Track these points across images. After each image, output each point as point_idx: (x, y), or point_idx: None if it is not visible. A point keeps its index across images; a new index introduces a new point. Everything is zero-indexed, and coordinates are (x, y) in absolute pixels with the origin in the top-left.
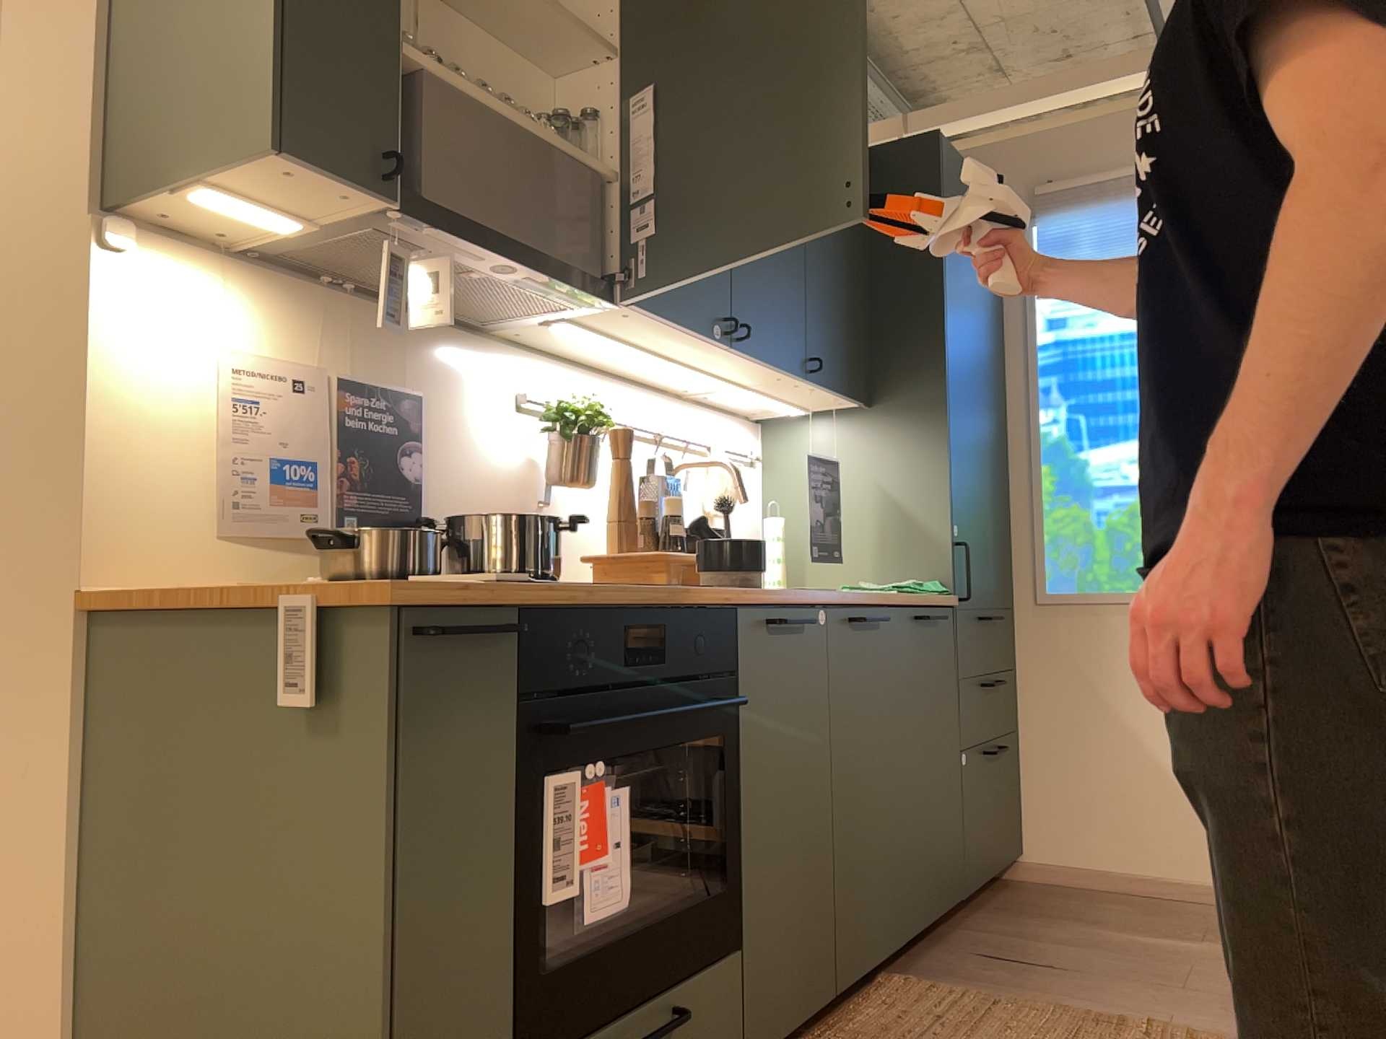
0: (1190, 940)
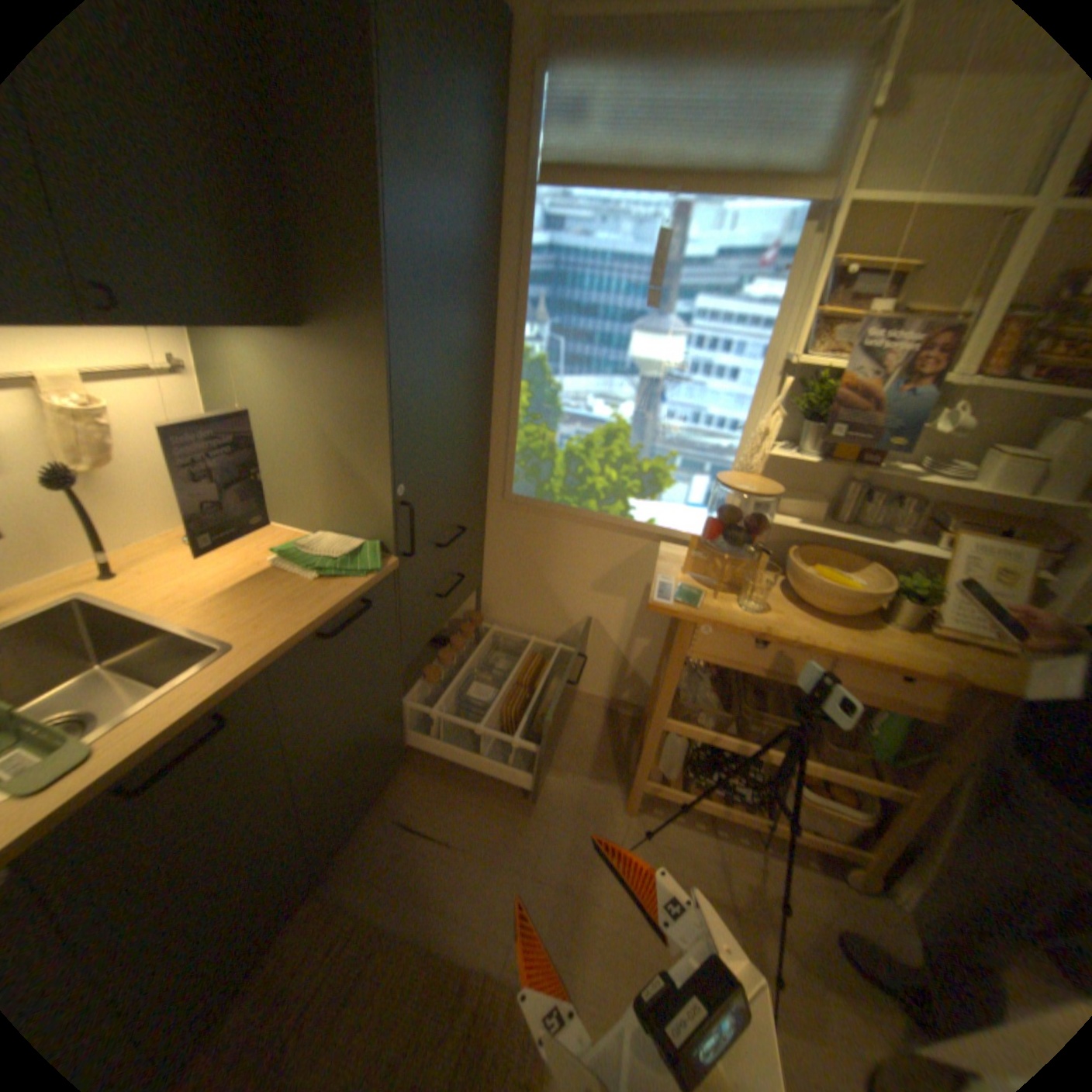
0: (558, 773)
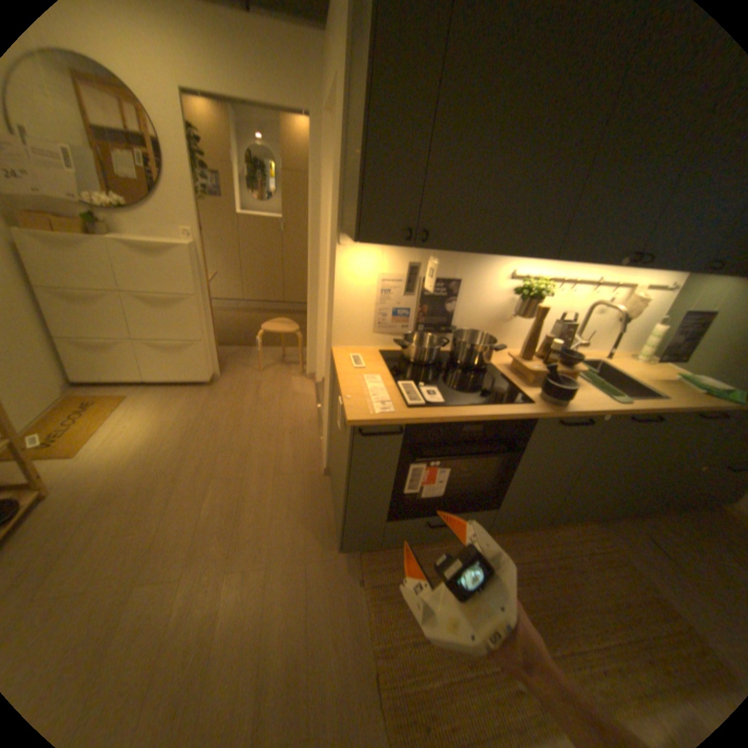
0: None
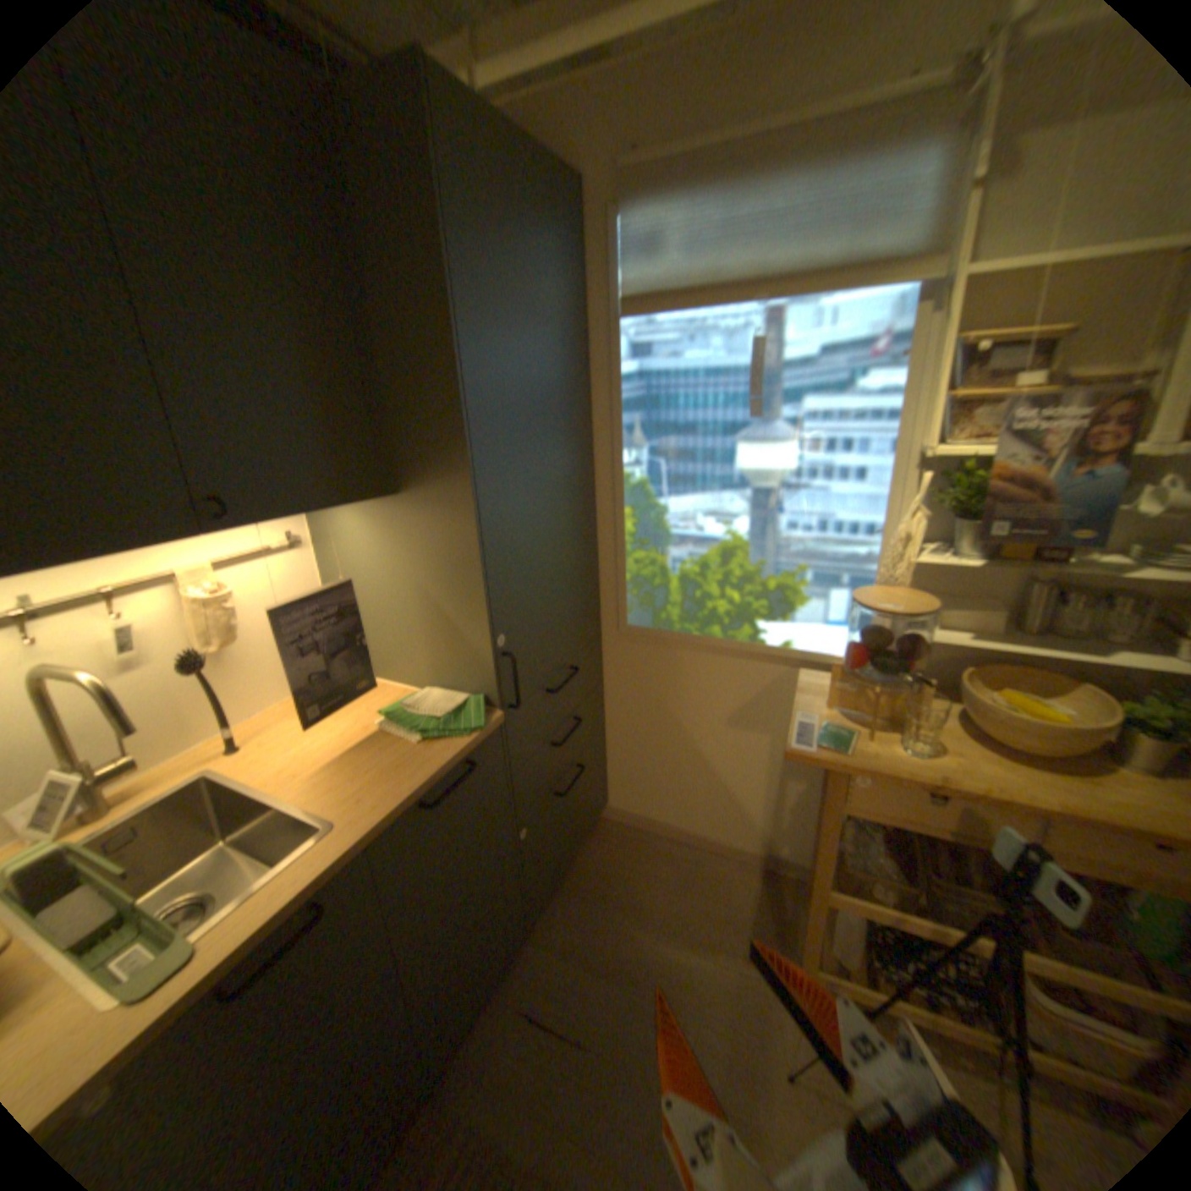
0: (707, 955)
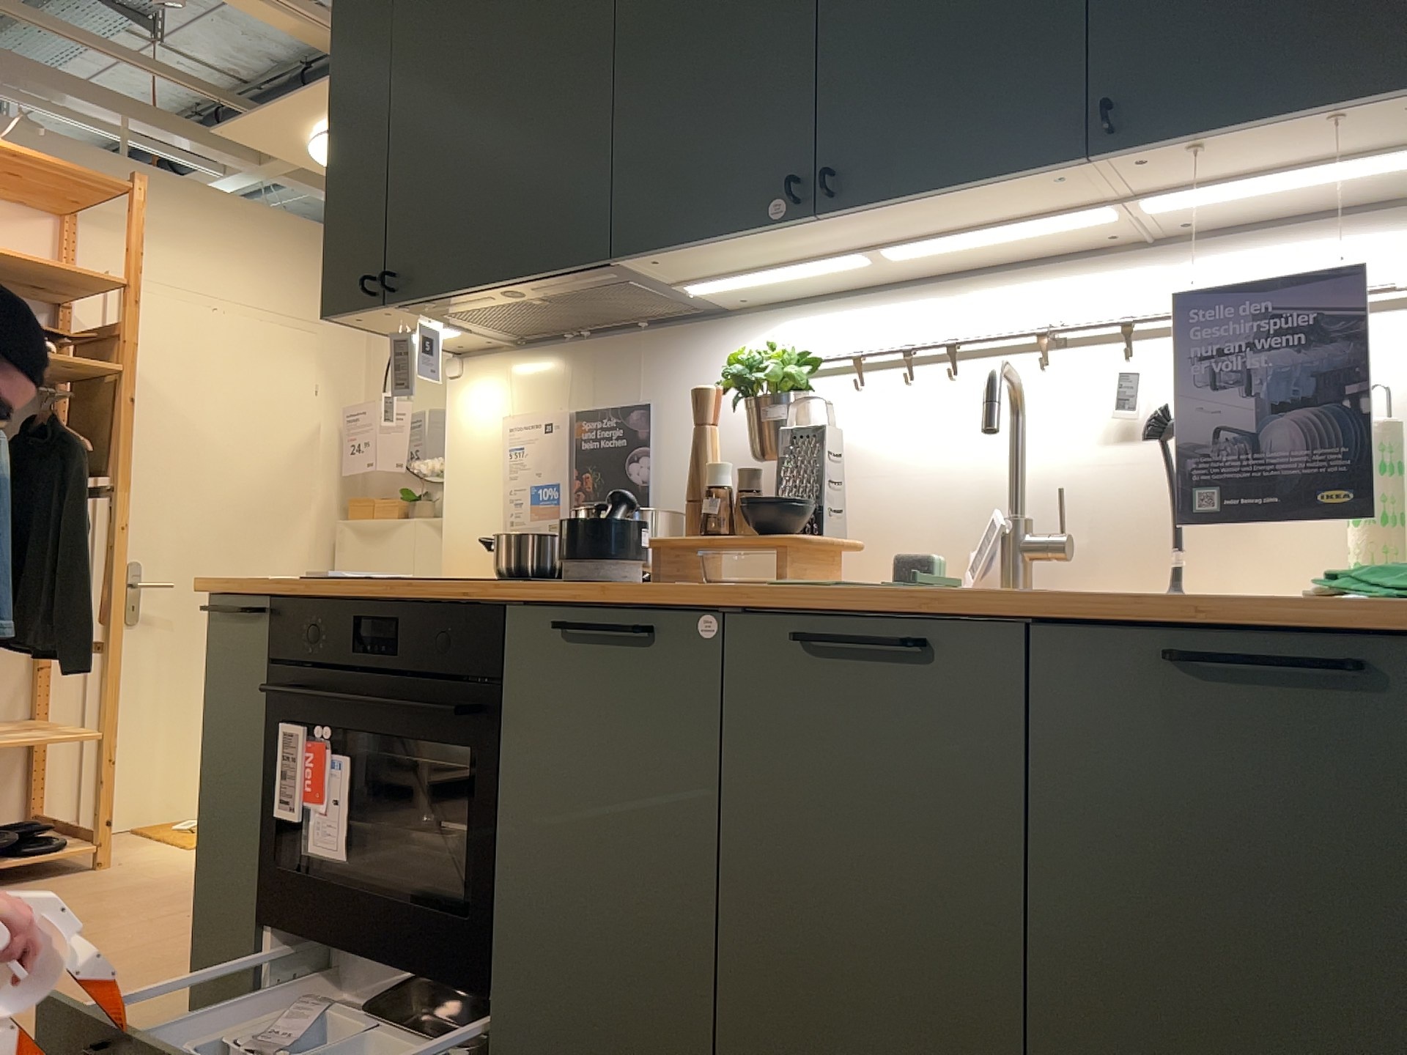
0: None
